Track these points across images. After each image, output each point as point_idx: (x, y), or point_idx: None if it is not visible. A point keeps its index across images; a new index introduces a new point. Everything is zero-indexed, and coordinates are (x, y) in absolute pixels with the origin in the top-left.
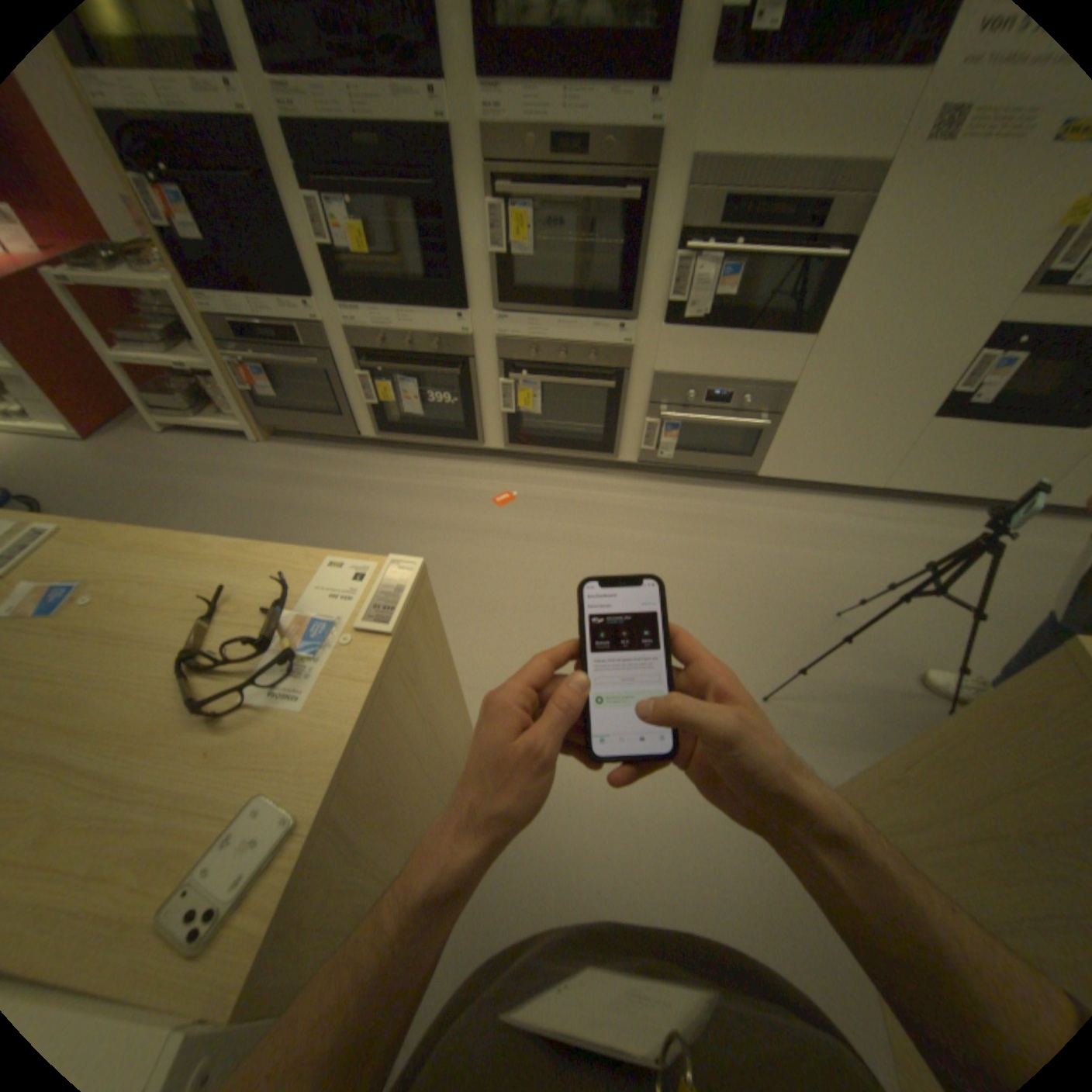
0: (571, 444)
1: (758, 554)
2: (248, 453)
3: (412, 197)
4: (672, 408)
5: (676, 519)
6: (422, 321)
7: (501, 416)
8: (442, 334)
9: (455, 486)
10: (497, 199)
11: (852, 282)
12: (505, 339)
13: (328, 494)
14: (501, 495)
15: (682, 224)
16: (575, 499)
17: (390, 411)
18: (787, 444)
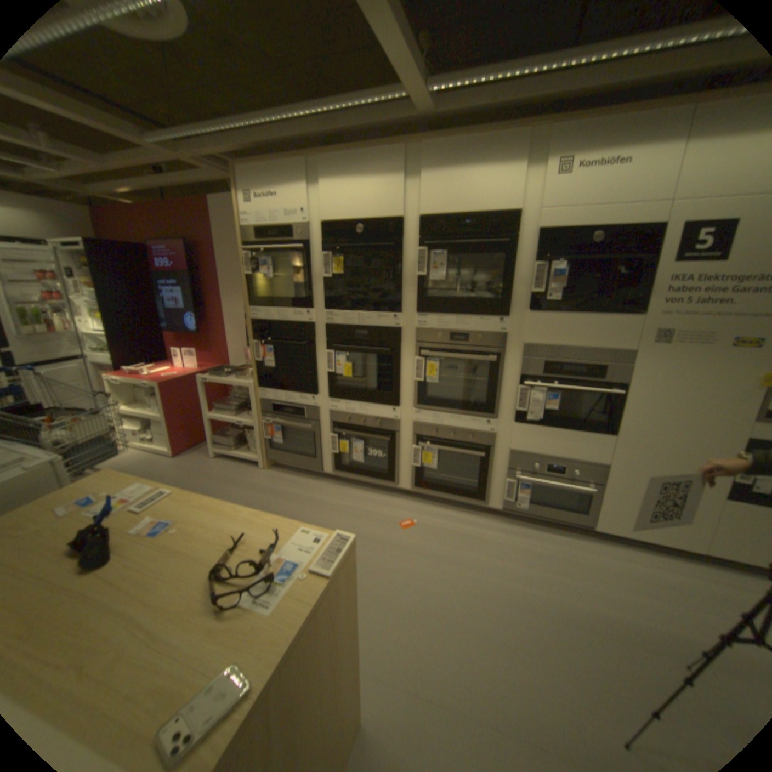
0: (456, 491)
1: (605, 597)
2: (256, 474)
3: (379, 355)
4: (525, 474)
5: (534, 557)
6: (373, 410)
7: (411, 468)
8: (383, 418)
9: (376, 511)
10: (421, 357)
11: (633, 408)
12: (419, 423)
13: (295, 505)
14: (406, 521)
15: (521, 373)
16: (457, 531)
17: (344, 458)
18: (614, 509)
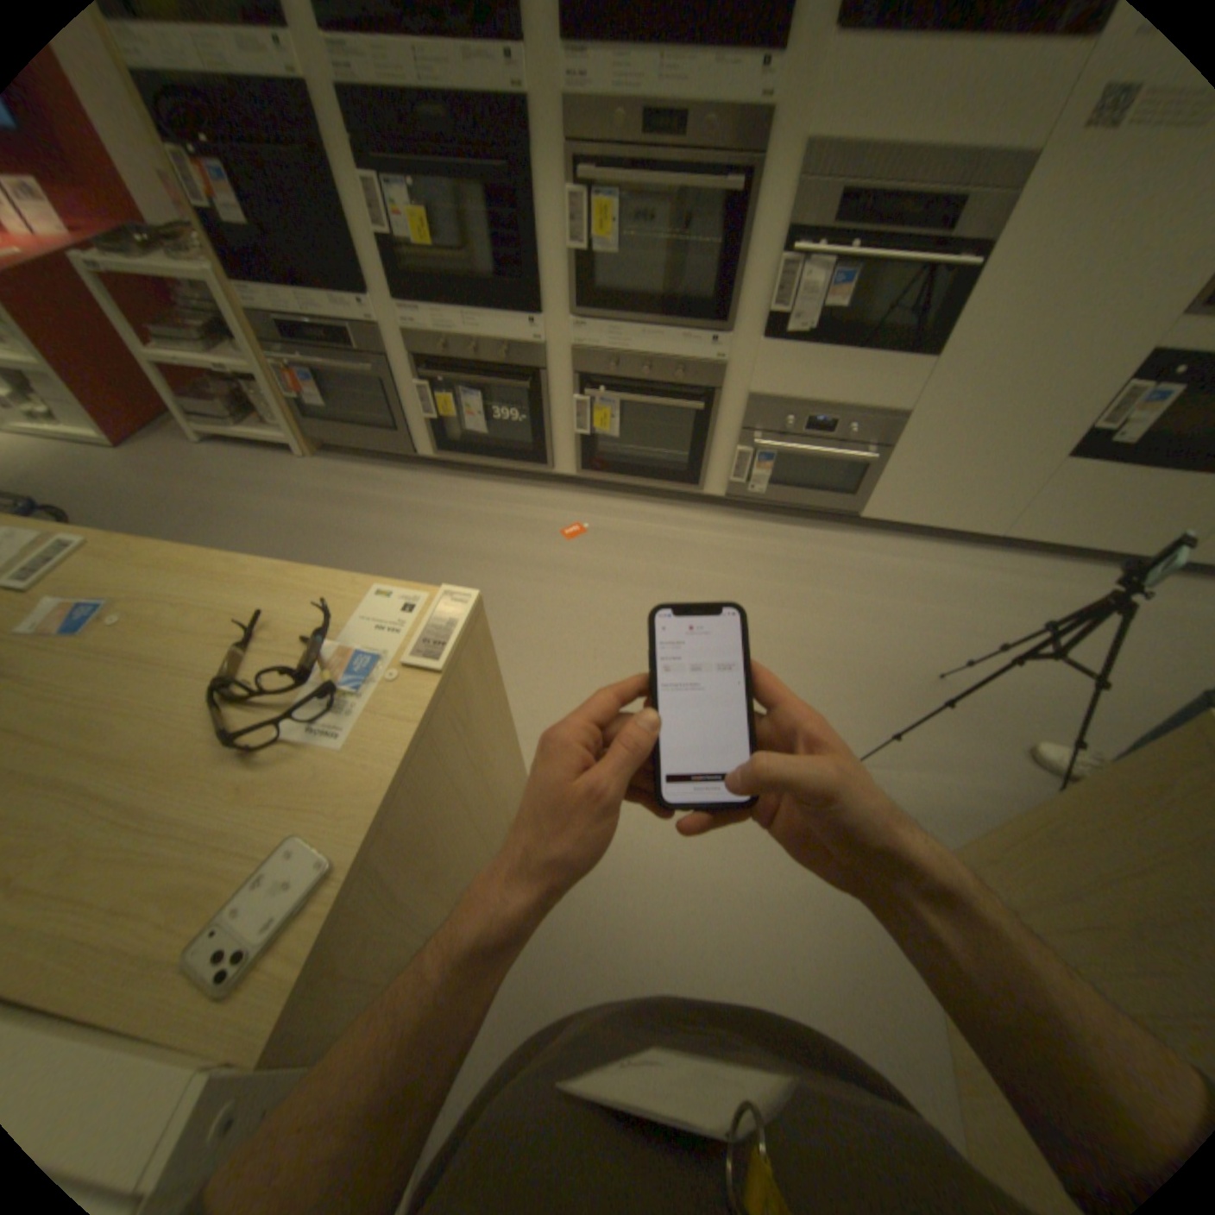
0: (651, 472)
1: (855, 605)
2: (293, 469)
3: (482, 181)
4: (768, 436)
5: (765, 561)
6: (489, 326)
7: (574, 438)
8: (511, 342)
9: (520, 515)
10: (579, 187)
11: (984, 296)
12: (582, 350)
13: (379, 518)
14: (570, 527)
15: (790, 221)
16: (653, 535)
17: (450, 428)
18: (896, 482)
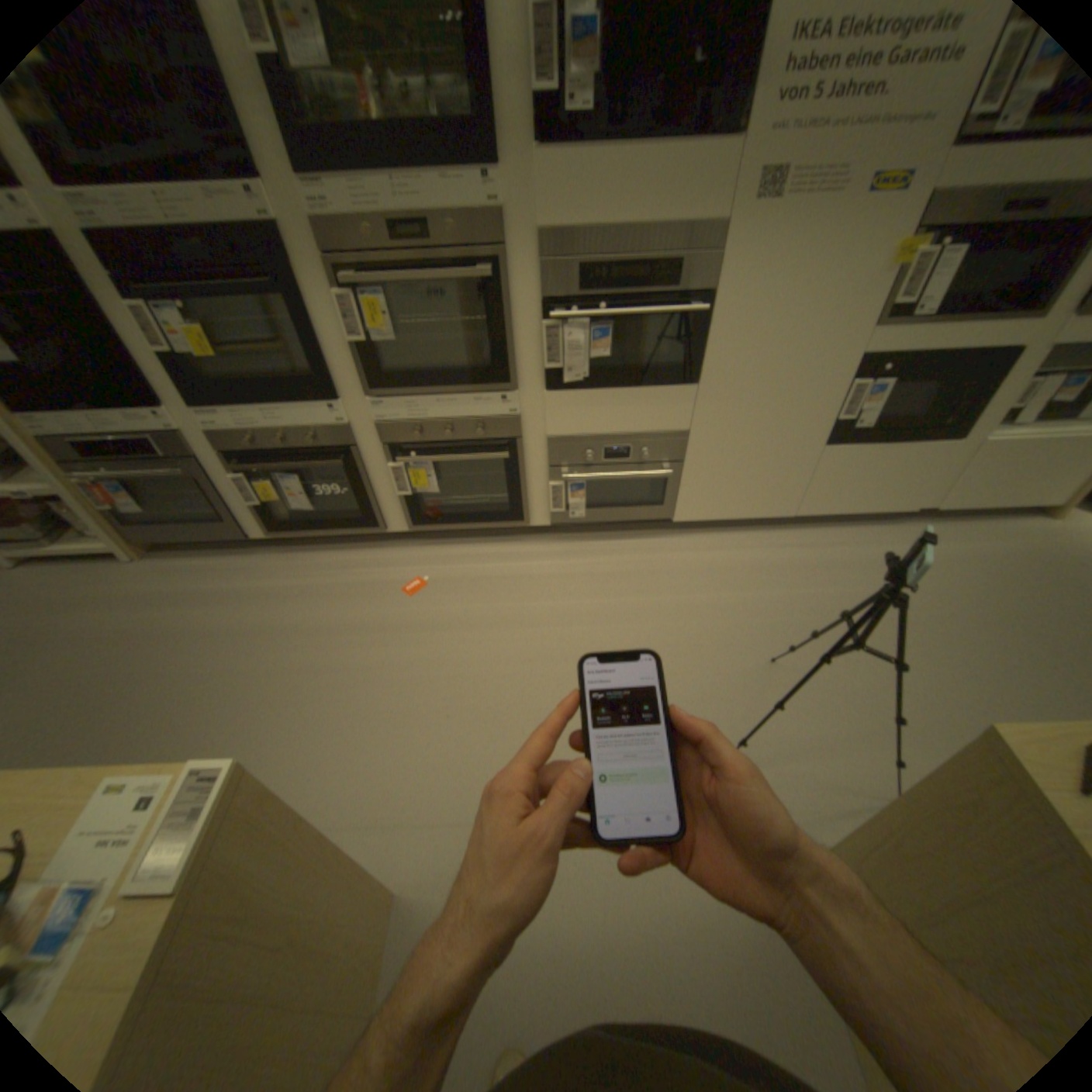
0: (478, 517)
1: (684, 605)
2: (120, 575)
3: (251, 295)
4: (574, 469)
5: (598, 579)
6: (291, 416)
7: (399, 499)
8: (315, 427)
9: (360, 579)
10: (344, 289)
11: (719, 333)
12: (385, 423)
13: (214, 610)
14: (411, 581)
15: (541, 295)
16: (491, 573)
17: (277, 509)
18: (693, 489)
